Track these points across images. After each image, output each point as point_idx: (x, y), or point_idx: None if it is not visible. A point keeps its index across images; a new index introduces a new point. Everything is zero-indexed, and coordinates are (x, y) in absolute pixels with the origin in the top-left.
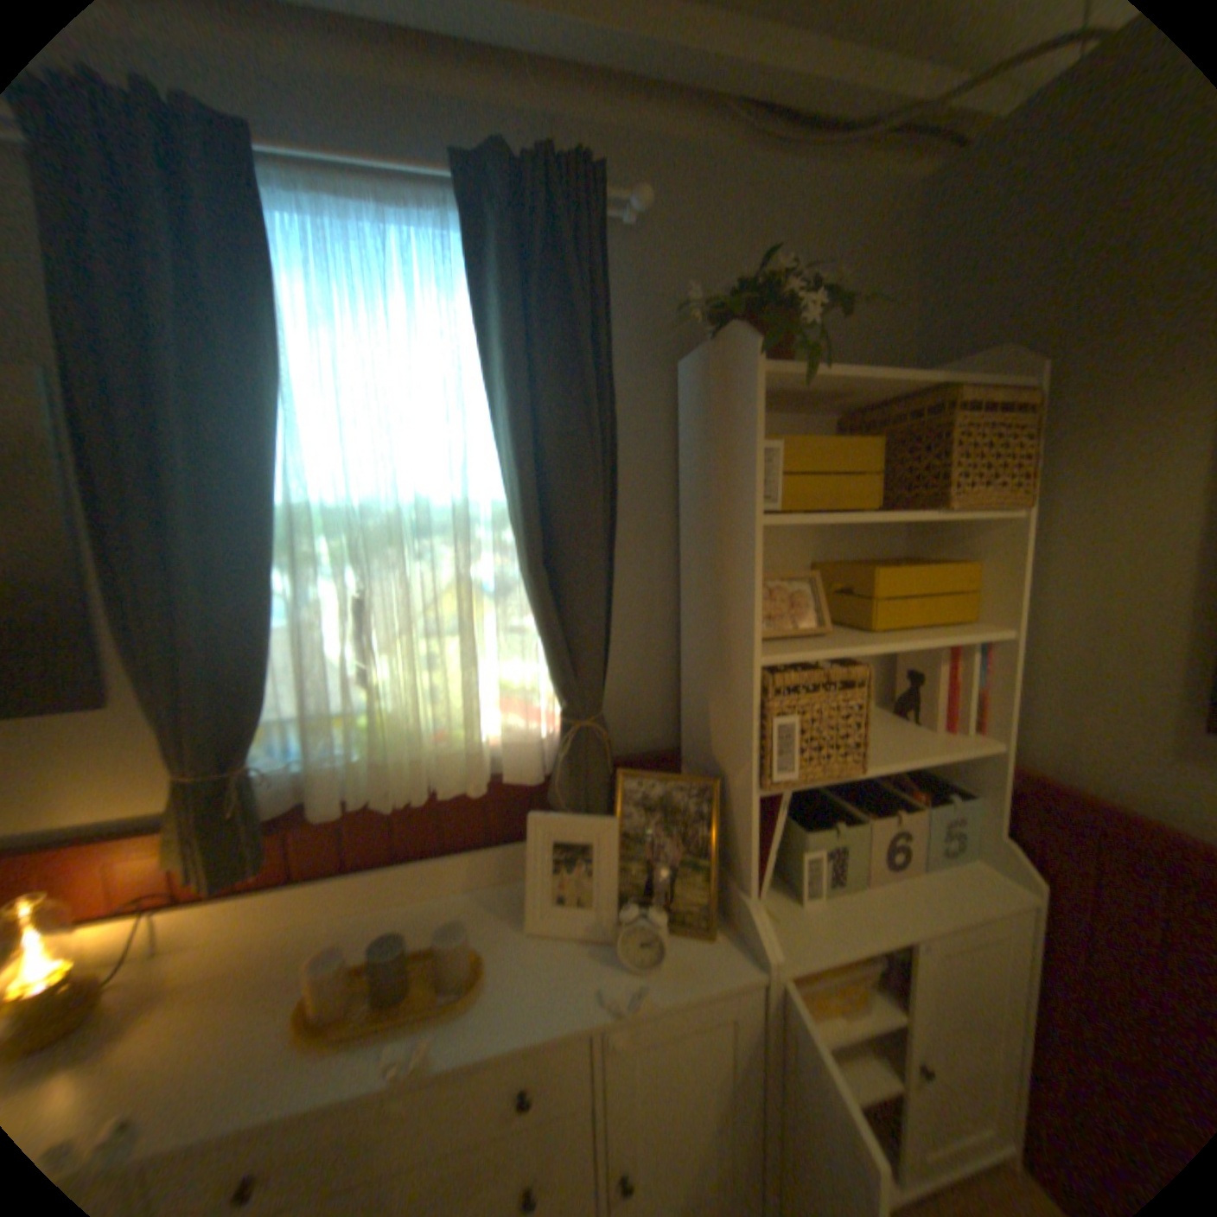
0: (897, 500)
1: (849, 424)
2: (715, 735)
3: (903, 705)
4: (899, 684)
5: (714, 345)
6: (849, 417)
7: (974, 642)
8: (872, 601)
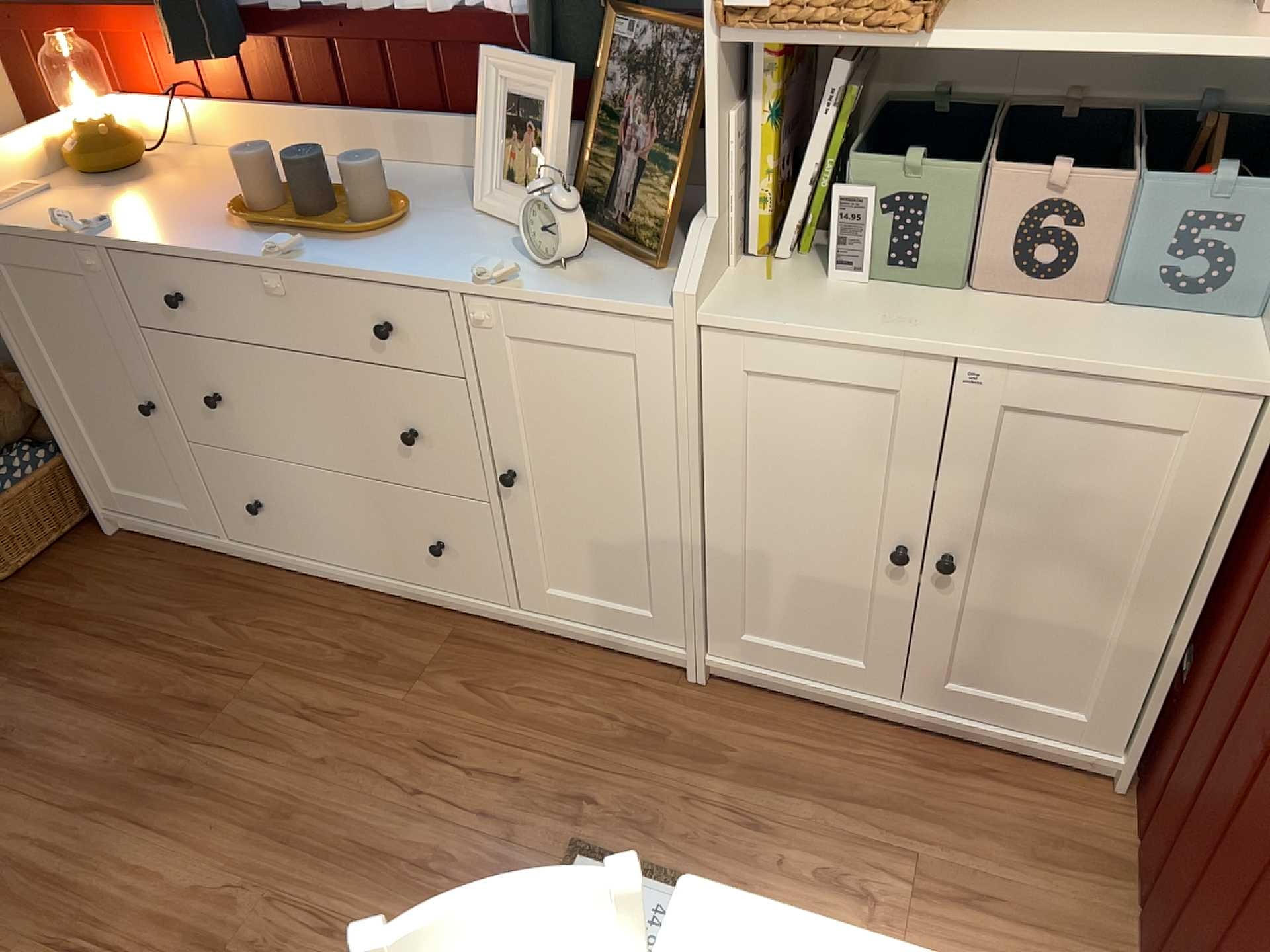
0: None
1: None
2: None
3: None
4: None
5: None
6: None
7: None
8: None
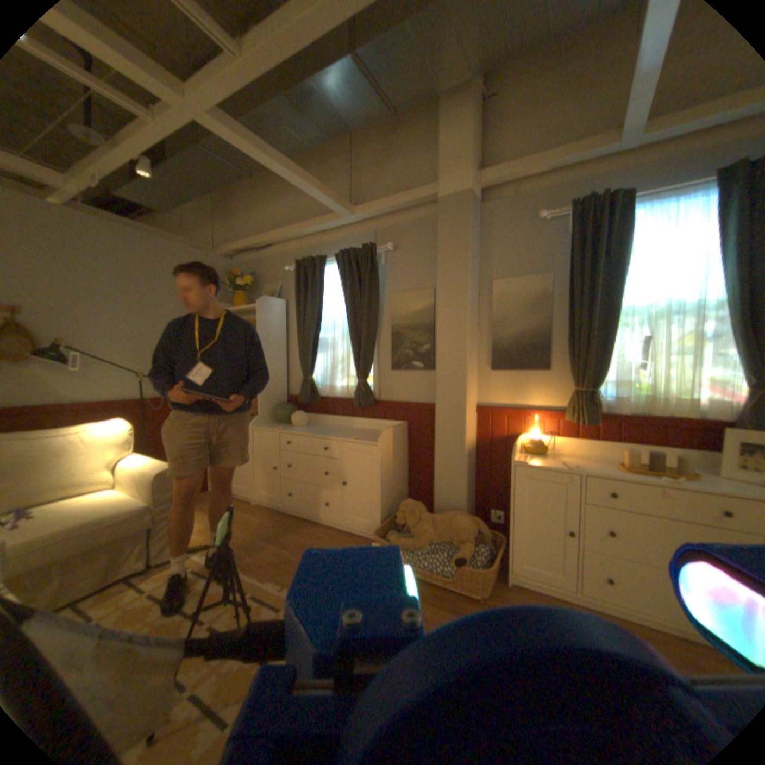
0: None
1: None
2: None
3: None
4: None
5: None
6: None
7: None
8: None
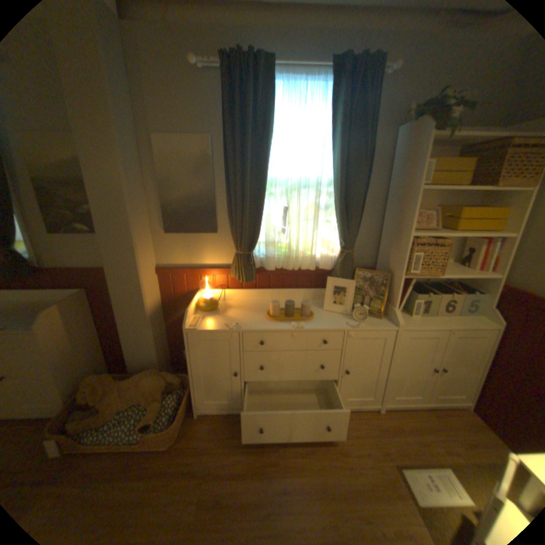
0: (478, 182)
1: (465, 151)
2: (391, 260)
3: (465, 261)
4: (465, 254)
5: (415, 122)
6: (466, 147)
7: (497, 236)
8: (459, 219)
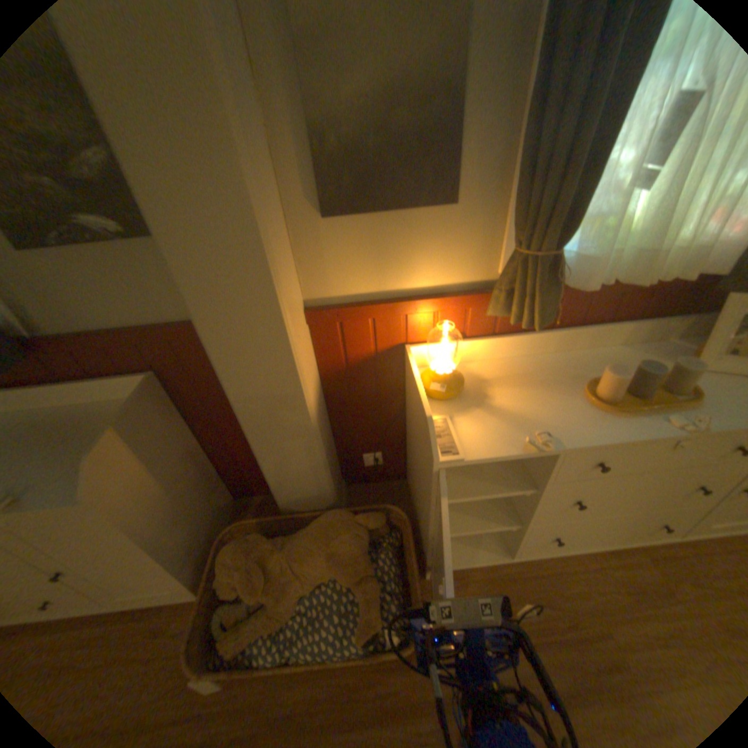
0: None
1: None
2: None
3: None
4: None
5: None
6: None
7: None
8: None
